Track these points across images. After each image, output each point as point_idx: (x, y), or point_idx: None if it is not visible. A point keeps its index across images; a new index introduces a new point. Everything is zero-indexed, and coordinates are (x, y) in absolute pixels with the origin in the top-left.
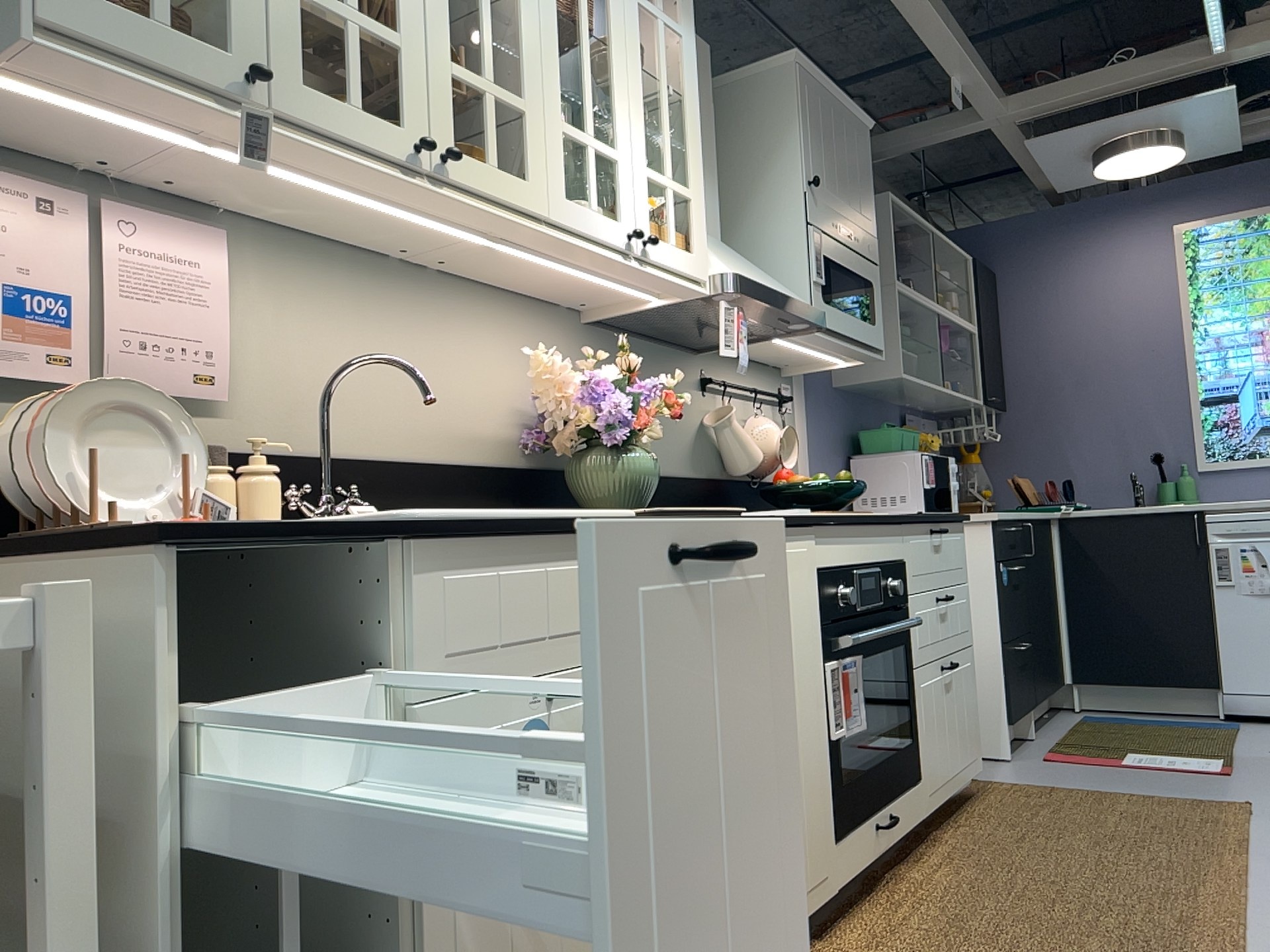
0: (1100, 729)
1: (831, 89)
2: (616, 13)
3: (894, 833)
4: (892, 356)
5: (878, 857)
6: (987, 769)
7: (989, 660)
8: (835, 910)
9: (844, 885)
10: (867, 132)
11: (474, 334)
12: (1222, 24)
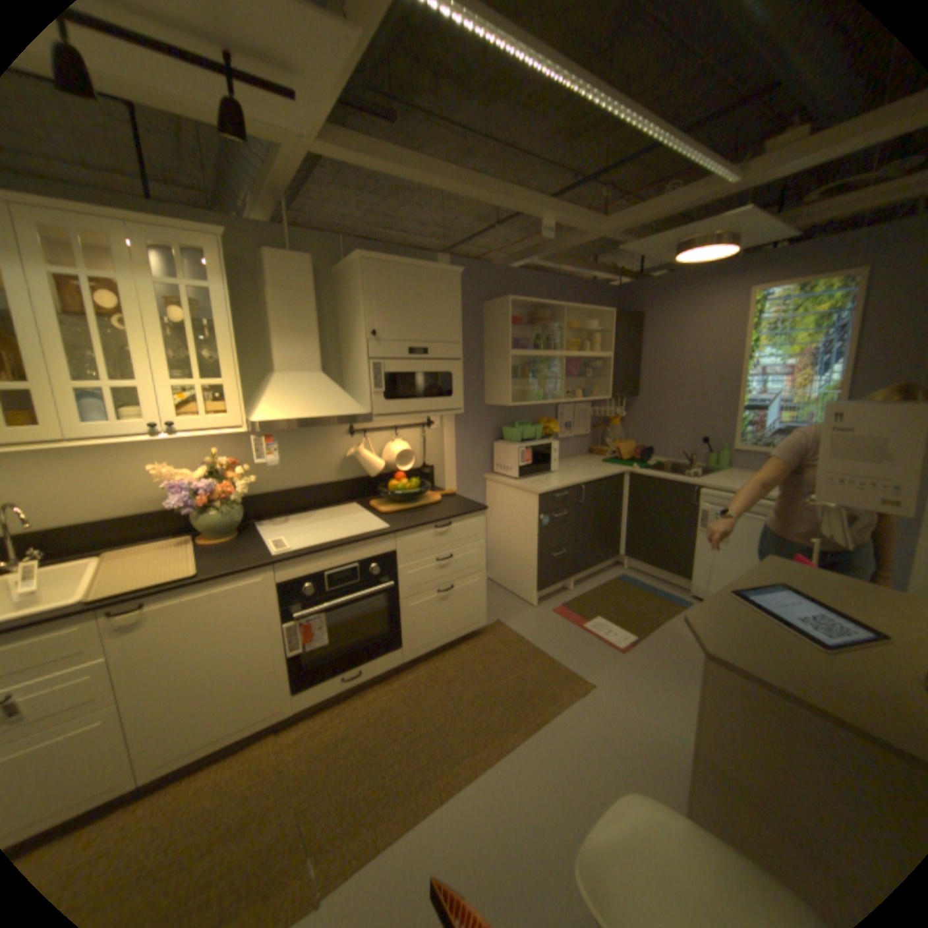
0: (614, 590)
1: (404, 261)
2: (128, 298)
3: (362, 678)
4: (505, 393)
5: (343, 691)
6: (516, 612)
7: (531, 560)
8: (314, 711)
9: (301, 711)
10: (453, 276)
11: (142, 452)
12: (724, 163)
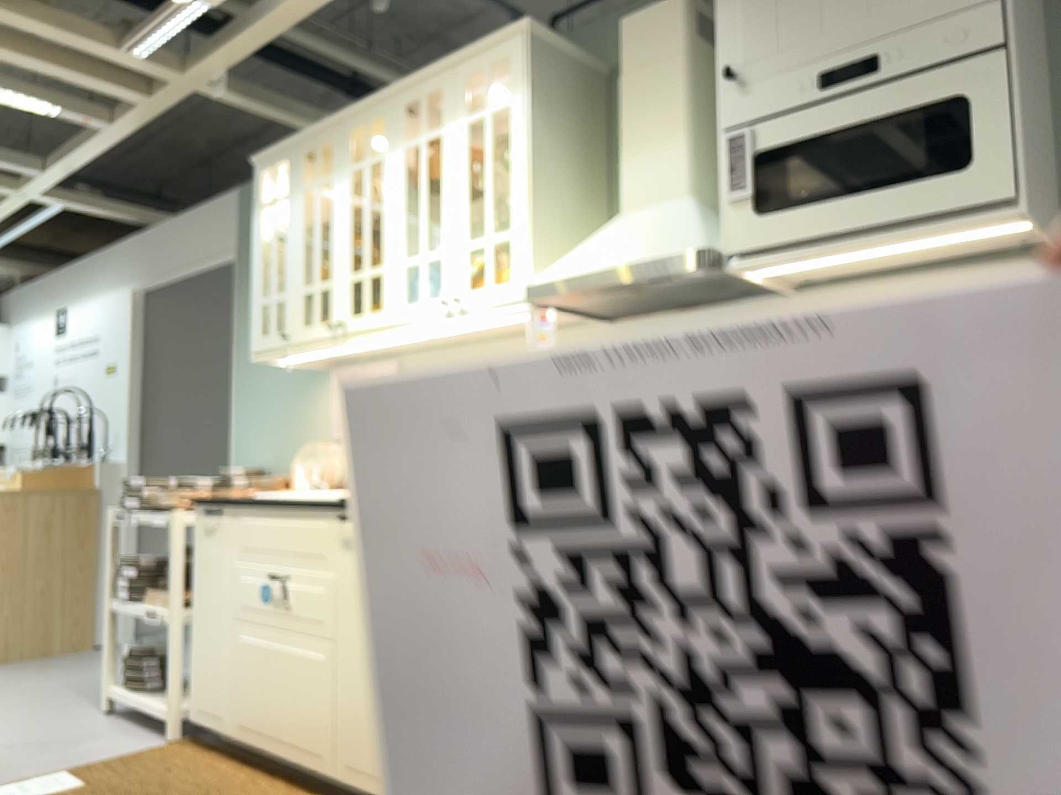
0: None
1: None
2: (446, 152)
3: None
4: None
5: None
6: None
7: None
8: None
9: None
10: None
11: None
12: None
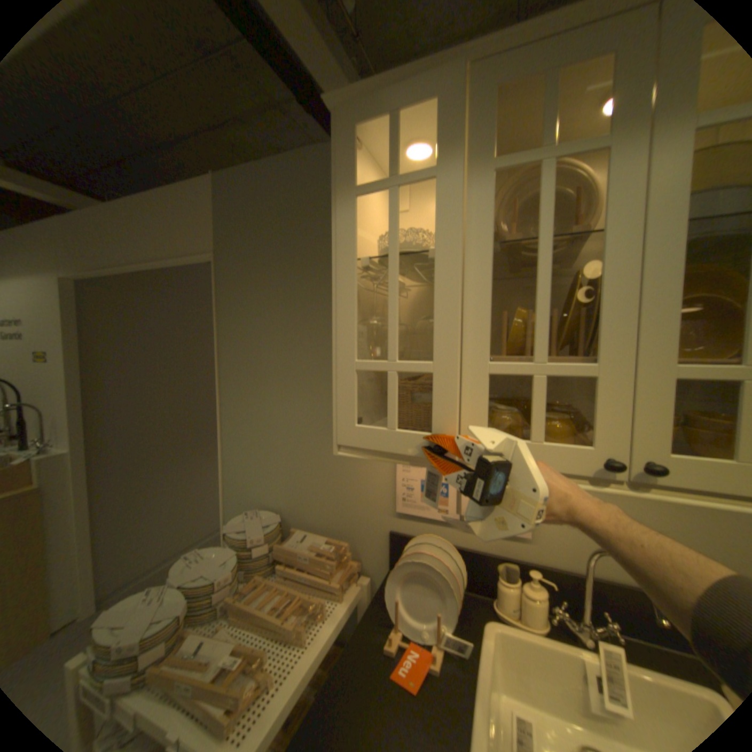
0: None
1: None
2: None
3: None
4: None
5: None
6: None
7: None
8: None
9: None
10: None
11: None
12: None
